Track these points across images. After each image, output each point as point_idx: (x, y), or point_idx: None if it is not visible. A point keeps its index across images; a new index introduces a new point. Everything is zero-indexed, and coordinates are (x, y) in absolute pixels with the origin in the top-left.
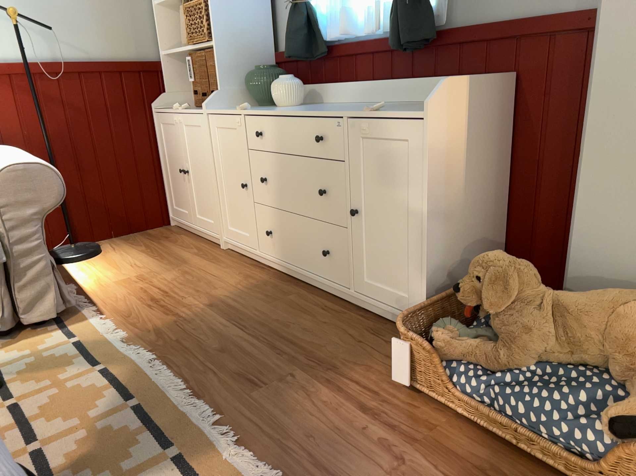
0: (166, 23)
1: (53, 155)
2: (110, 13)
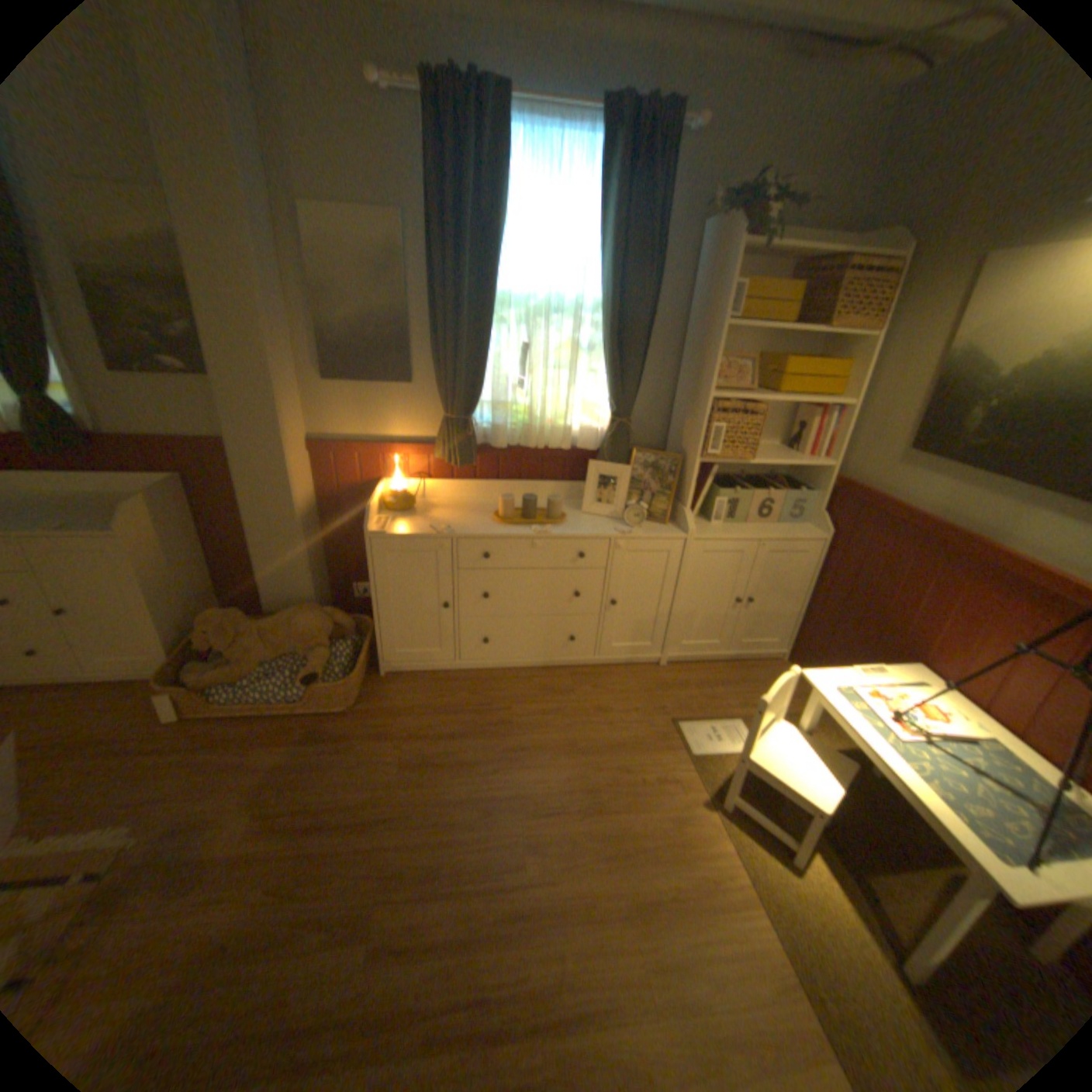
0: None
1: None
2: None
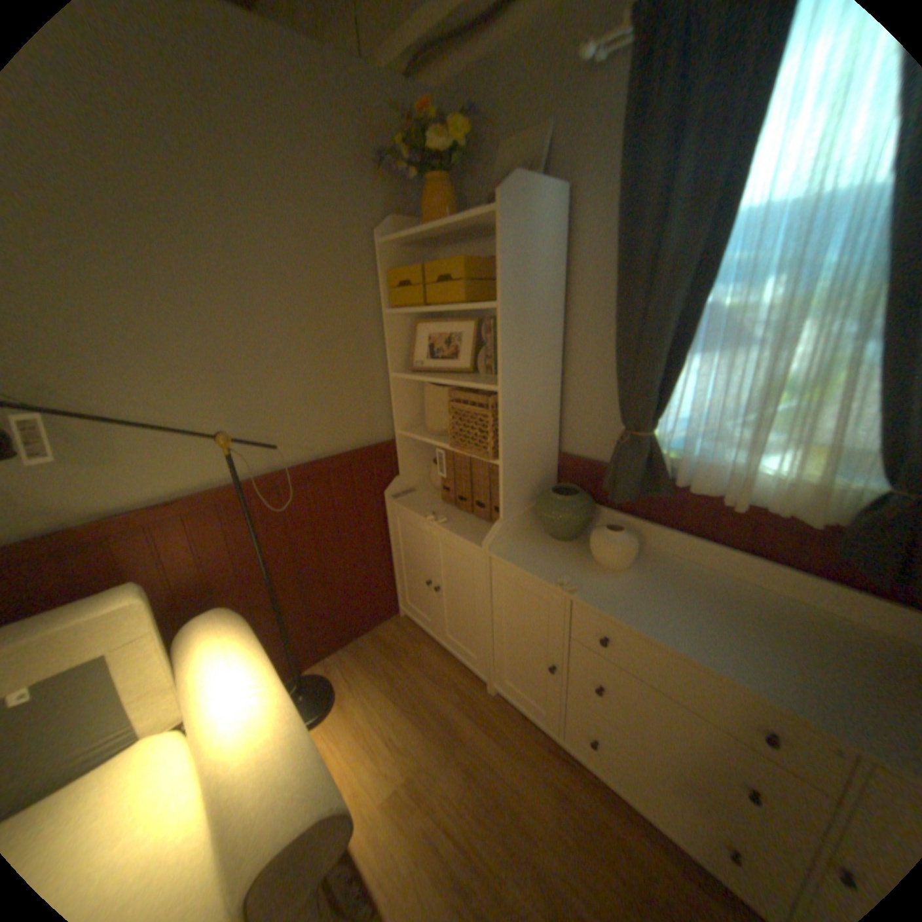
0: (404, 393)
1: (270, 582)
2: (339, 391)
